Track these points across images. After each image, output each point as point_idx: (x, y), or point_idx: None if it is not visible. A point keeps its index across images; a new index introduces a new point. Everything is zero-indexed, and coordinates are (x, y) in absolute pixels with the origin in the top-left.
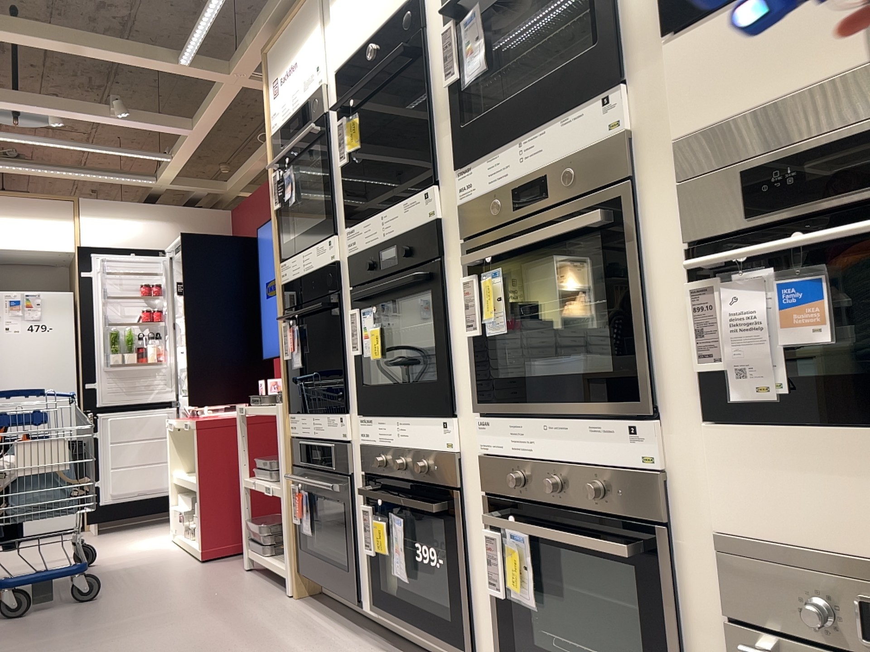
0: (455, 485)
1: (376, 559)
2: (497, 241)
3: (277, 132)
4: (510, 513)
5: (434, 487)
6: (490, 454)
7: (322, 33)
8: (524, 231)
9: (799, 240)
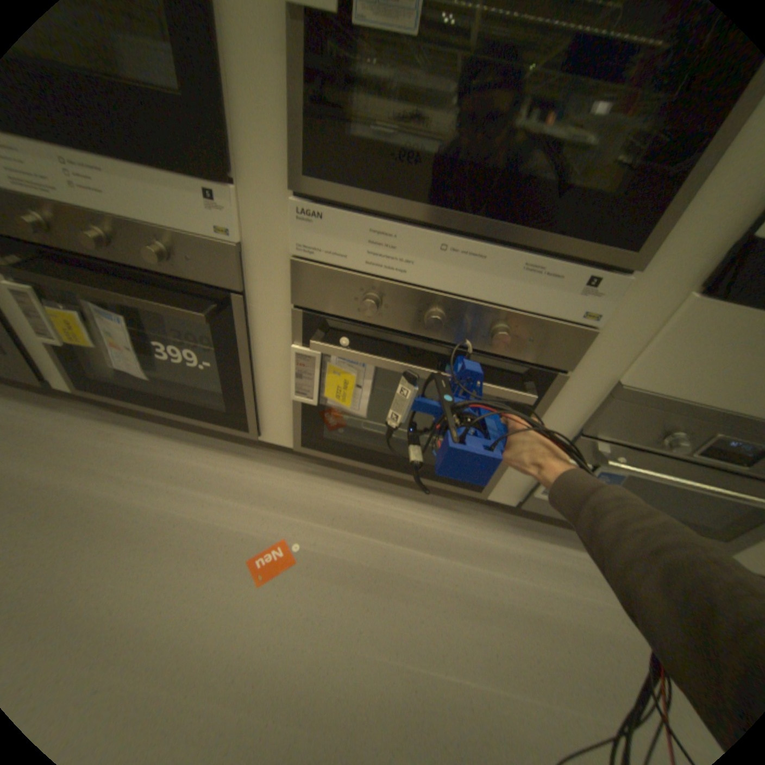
0: (237, 288)
1: (68, 348)
2: None
3: None
4: (340, 333)
5: (184, 281)
6: (316, 259)
7: None
8: None
9: None
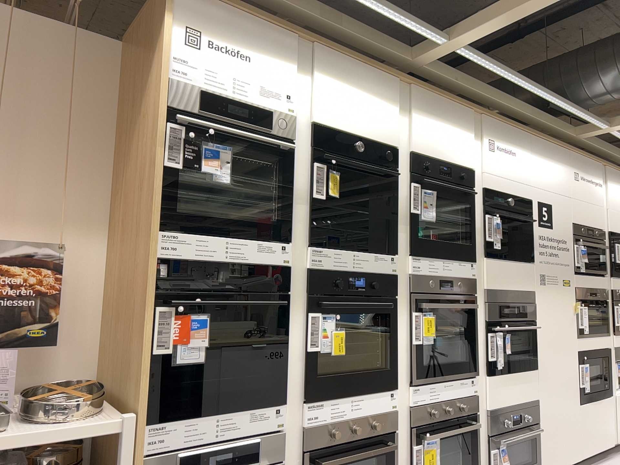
0: (396, 428)
1: None
2: (430, 299)
3: (195, 88)
4: (424, 432)
5: (376, 436)
6: (417, 404)
7: (297, 74)
8: (442, 300)
9: (514, 328)
